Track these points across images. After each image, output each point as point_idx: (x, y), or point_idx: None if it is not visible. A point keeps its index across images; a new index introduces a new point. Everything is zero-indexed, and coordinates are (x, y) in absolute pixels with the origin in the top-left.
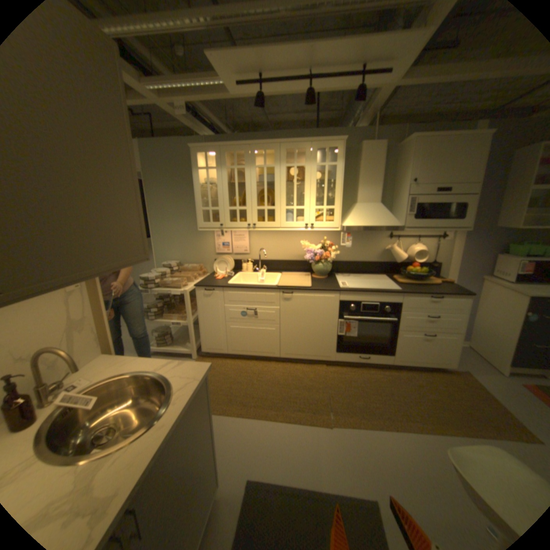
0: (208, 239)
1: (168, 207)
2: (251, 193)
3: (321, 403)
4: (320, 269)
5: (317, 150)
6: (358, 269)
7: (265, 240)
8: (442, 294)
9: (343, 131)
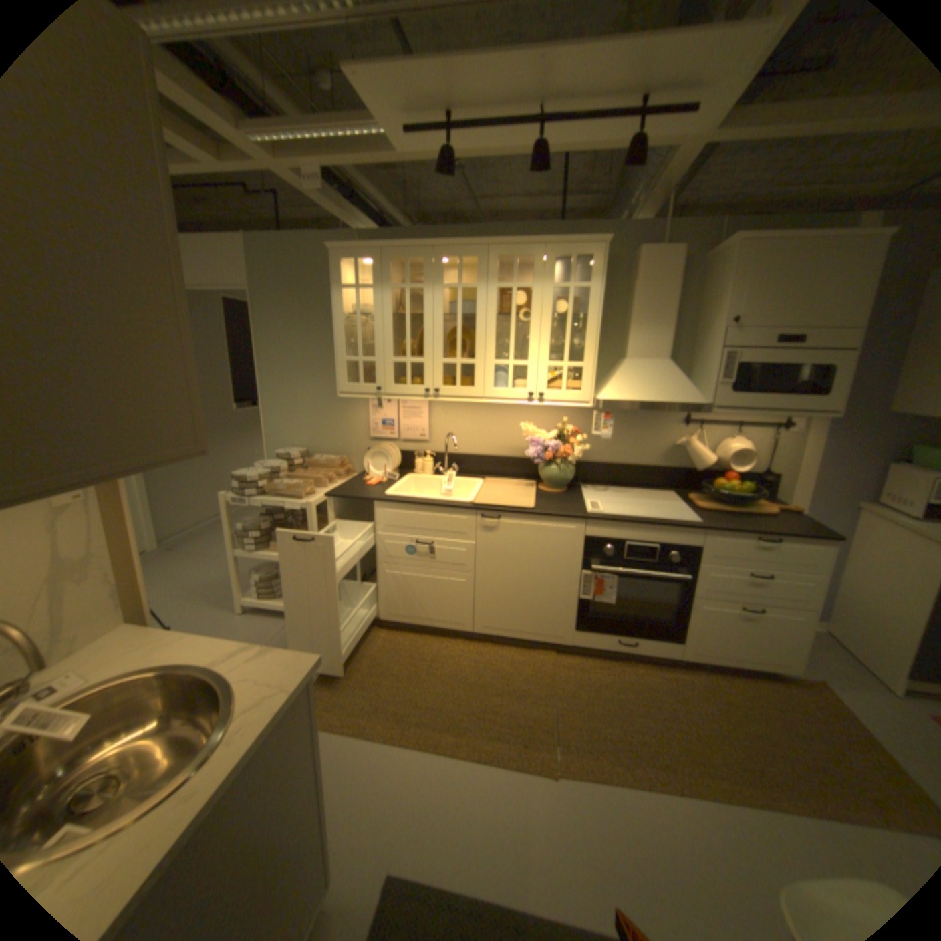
0: (356, 413)
1: (289, 354)
2: (434, 333)
3: (541, 725)
4: (553, 476)
5: (556, 260)
6: (623, 479)
7: (457, 418)
8: (779, 534)
9: (605, 227)
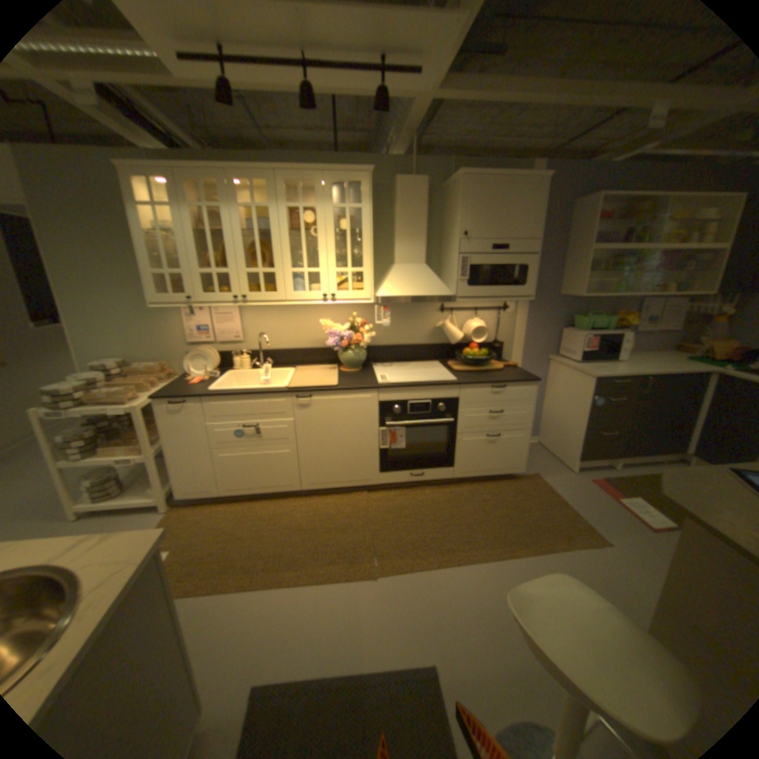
0: (172, 322)
1: (91, 270)
2: (237, 247)
3: (362, 545)
4: (351, 359)
5: (334, 186)
6: (403, 356)
7: (268, 319)
8: (504, 382)
9: (369, 160)
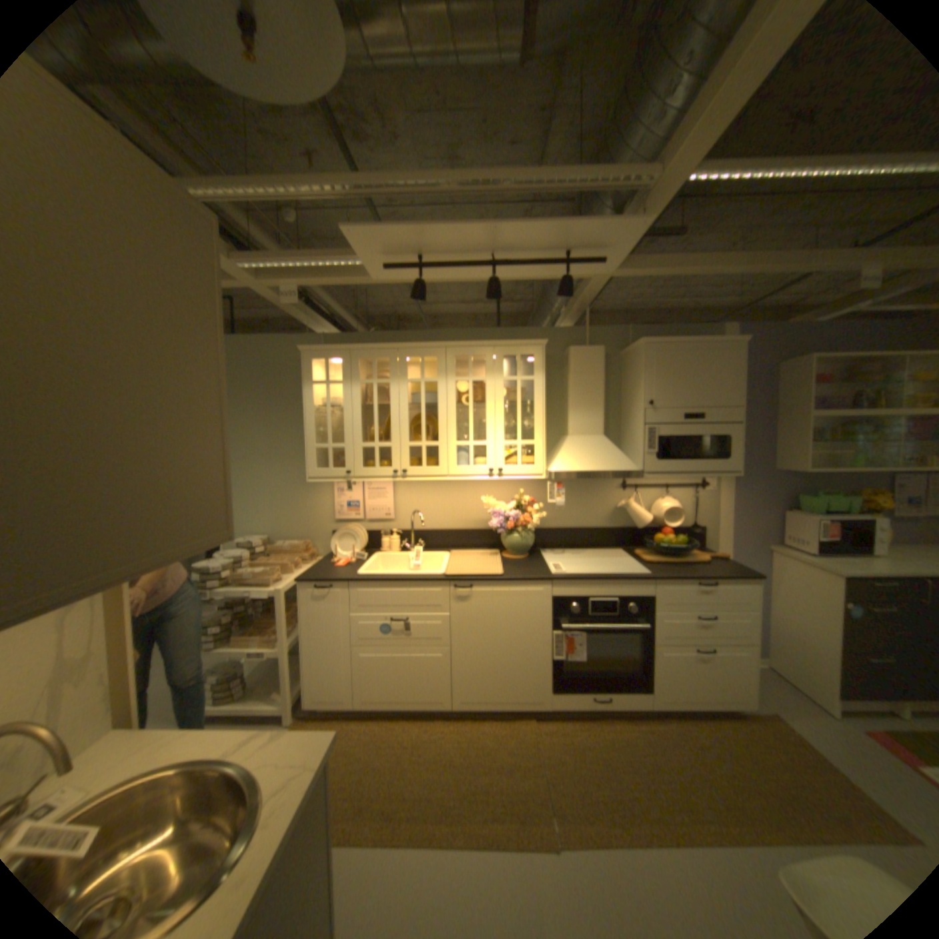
0: (321, 496)
1: (253, 443)
2: (398, 420)
3: (533, 799)
4: (516, 543)
5: (502, 358)
6: (577, 541)
7: (421, 495)
8: (714, 578)
9: (539, 333)
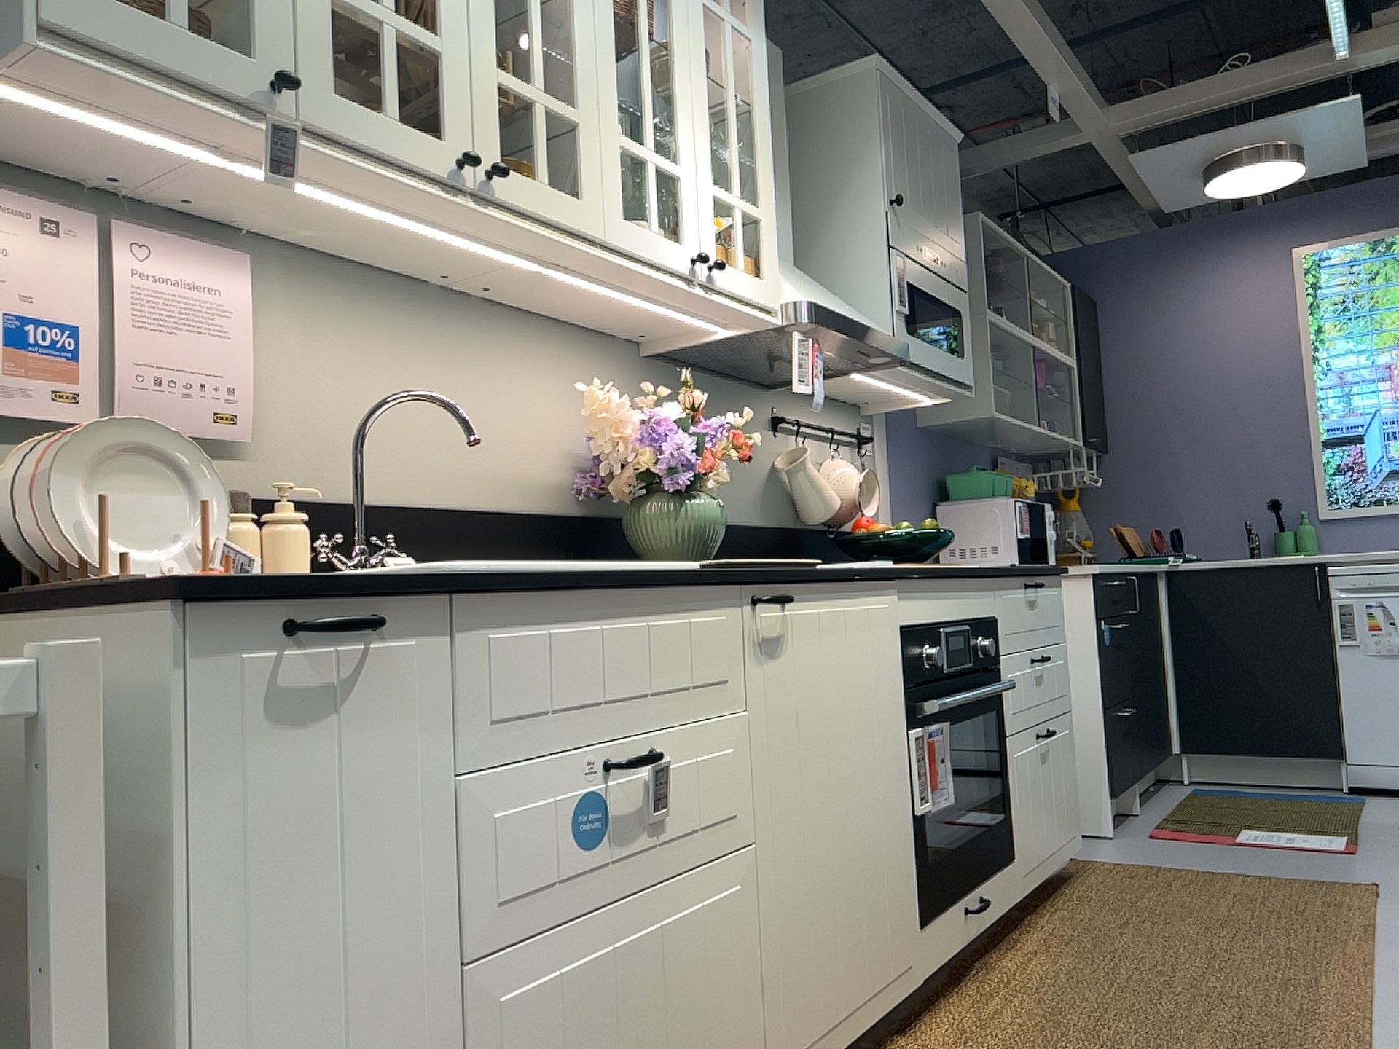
0: None
1: None
2: None
3: None
4: (701, 527)
5: None
6: None
7: (349, 358)
8: (1040, 570)
9: None
